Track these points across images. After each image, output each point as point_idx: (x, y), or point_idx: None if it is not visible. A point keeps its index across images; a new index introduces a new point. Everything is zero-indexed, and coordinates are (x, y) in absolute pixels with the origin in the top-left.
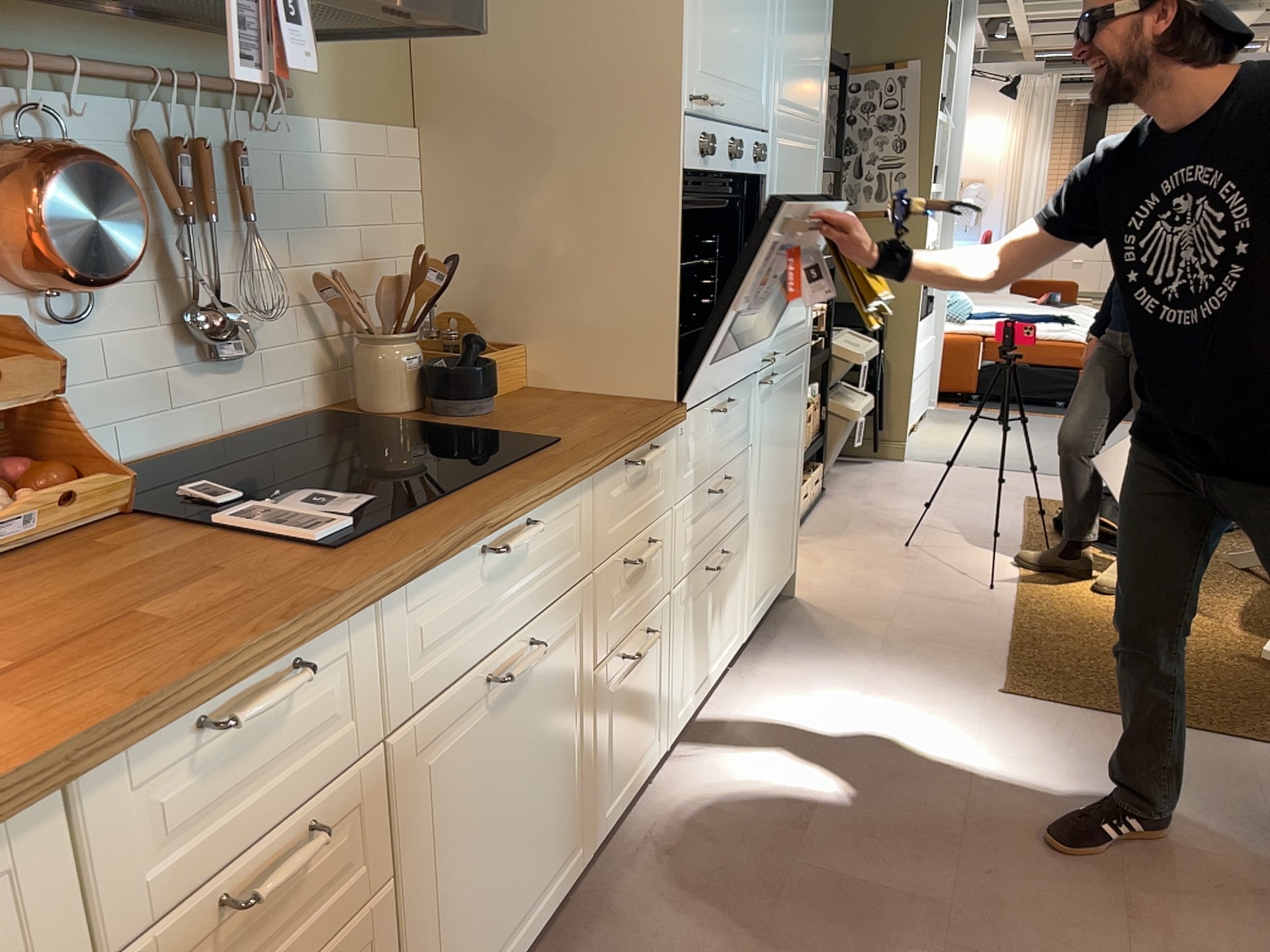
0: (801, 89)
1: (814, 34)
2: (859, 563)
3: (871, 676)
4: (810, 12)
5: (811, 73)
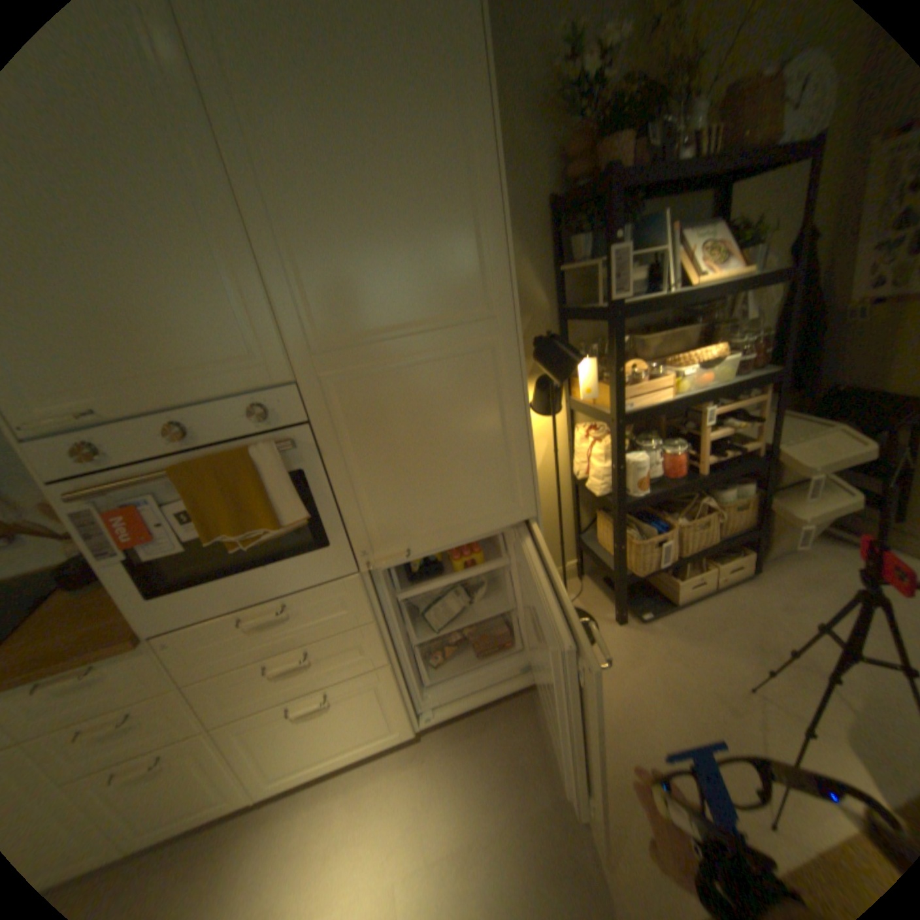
0: (390, 304)
1: (417, 229)
2: (669, 688)
3: (482, 844)
4: (391, 208)
5: (426, 275)
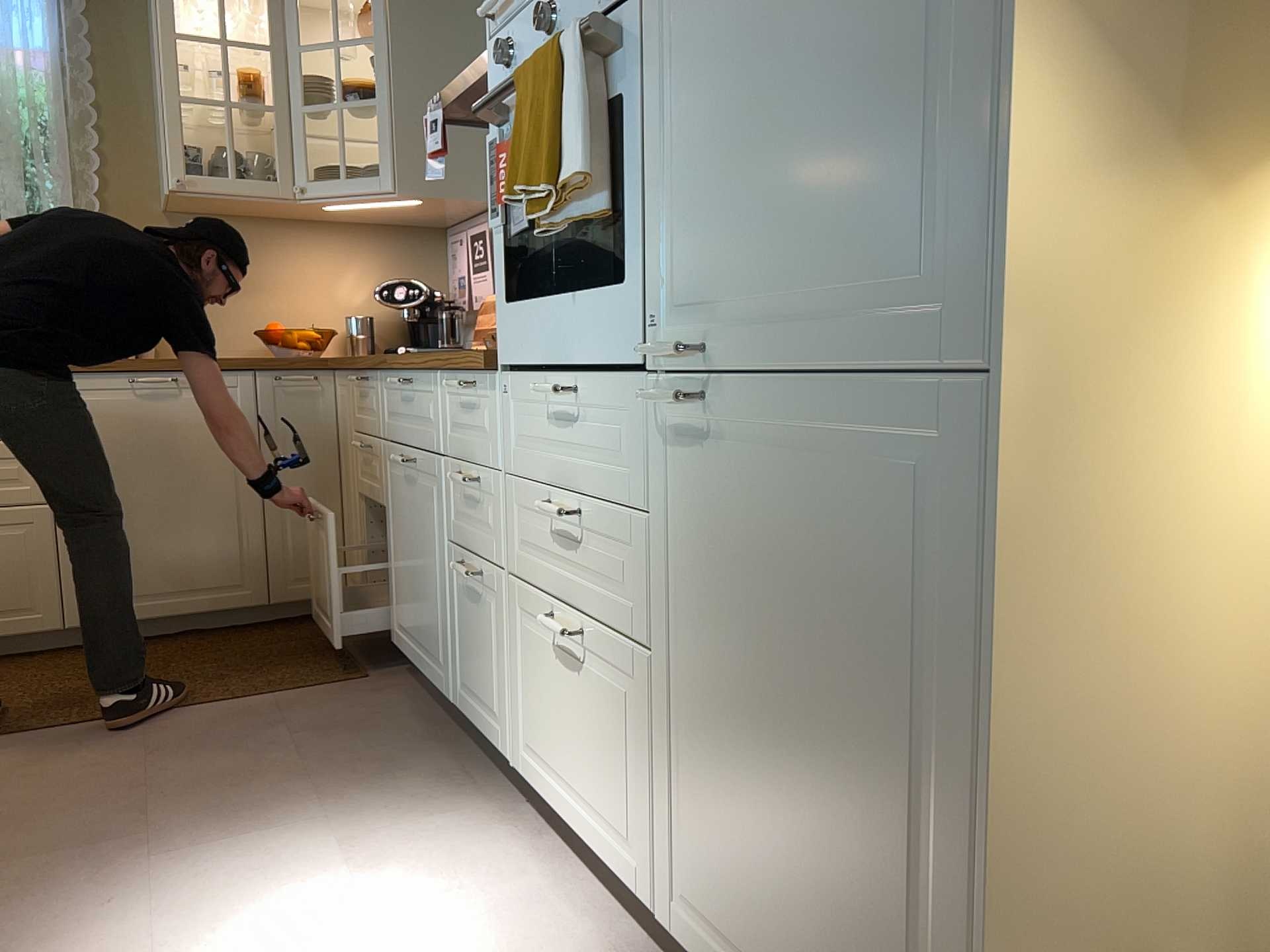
0: None
1: None
2: None
3: None
4: None
5: None
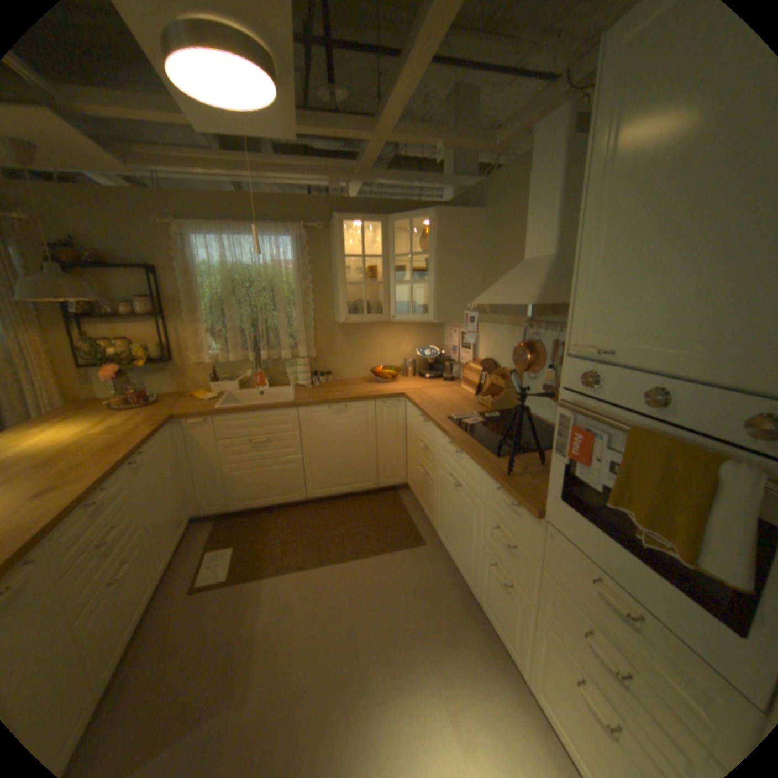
0: None
1: None
2: None
3: None
4: None
5: None
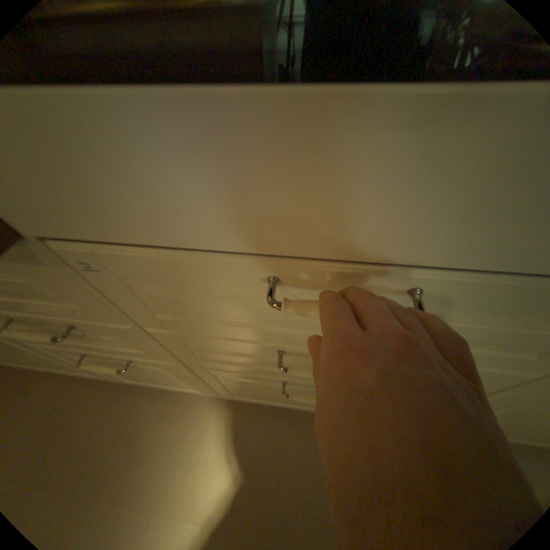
0: None
1: None
2: None
3: None
4: None
5: None
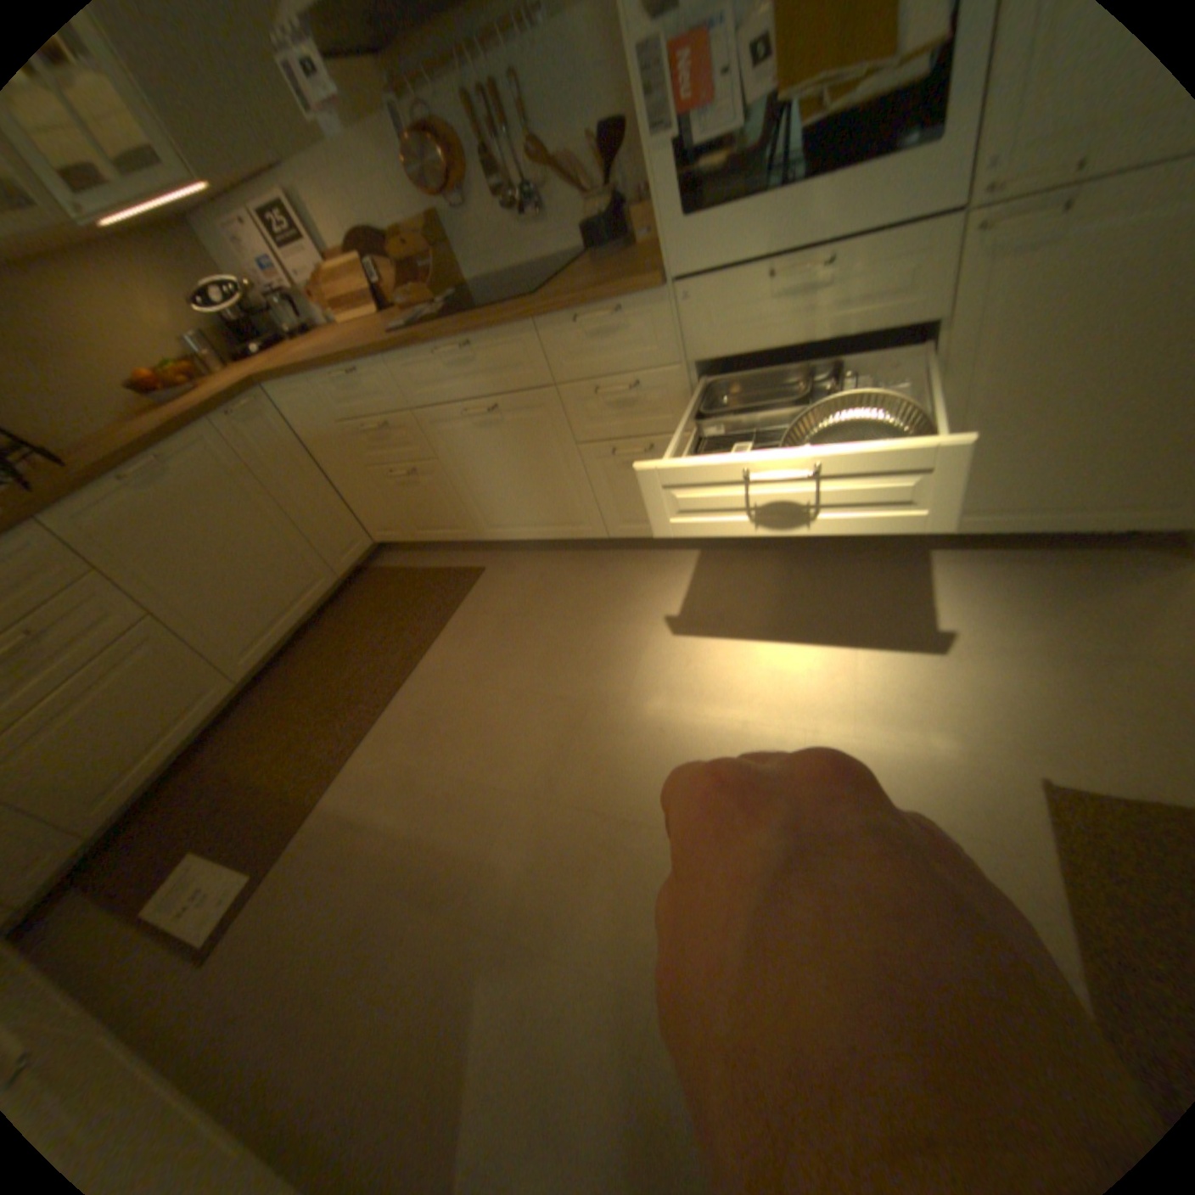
0: None
1: None
2: None
3: (990, 651)
4: None
5: None
